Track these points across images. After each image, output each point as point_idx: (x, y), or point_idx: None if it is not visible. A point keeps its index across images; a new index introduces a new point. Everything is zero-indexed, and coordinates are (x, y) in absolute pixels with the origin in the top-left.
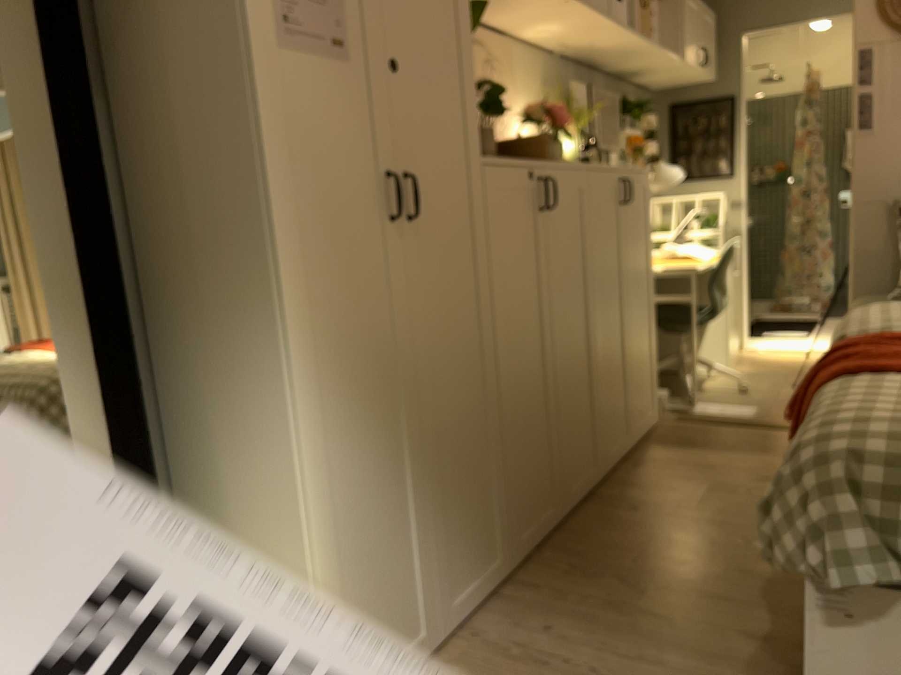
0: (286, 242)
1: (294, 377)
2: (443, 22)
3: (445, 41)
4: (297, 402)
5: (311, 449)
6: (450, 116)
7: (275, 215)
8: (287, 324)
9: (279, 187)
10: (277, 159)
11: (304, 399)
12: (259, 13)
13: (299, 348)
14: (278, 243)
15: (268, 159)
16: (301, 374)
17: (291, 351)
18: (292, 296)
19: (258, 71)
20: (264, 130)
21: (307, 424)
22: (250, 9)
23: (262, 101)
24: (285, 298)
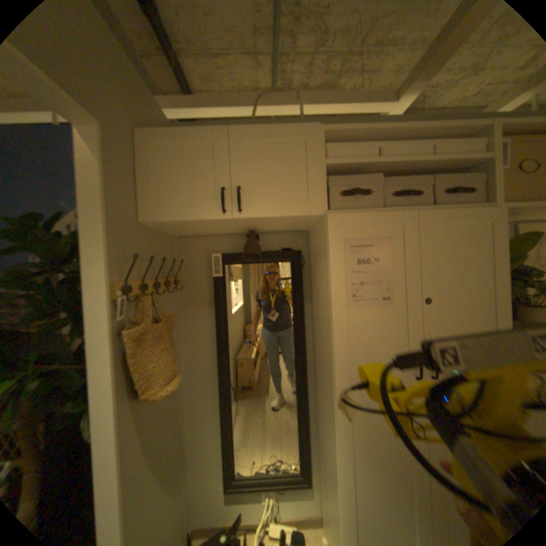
0: (341, 392)
1: (339, 451)
2: (489, 256)
3: (490, 267)
4: (340, 462)
5: (345, 485)
6: (491, 309)
7: (336, 381)
8: (338, 427)
9: (340, 369)
10: (339, 357)
11: (344, 461)
12: (336, 299)
13: (343, 438)
14: (336, 393)
15: (334, 358)
16: (344, 450)
17: (338, 439)
18: (342, 415)
19: (333, 323)
20: (334, 346)
21: (345, 473)
22: (332, 299)
23: (334, 335)
24: (337, 416)
